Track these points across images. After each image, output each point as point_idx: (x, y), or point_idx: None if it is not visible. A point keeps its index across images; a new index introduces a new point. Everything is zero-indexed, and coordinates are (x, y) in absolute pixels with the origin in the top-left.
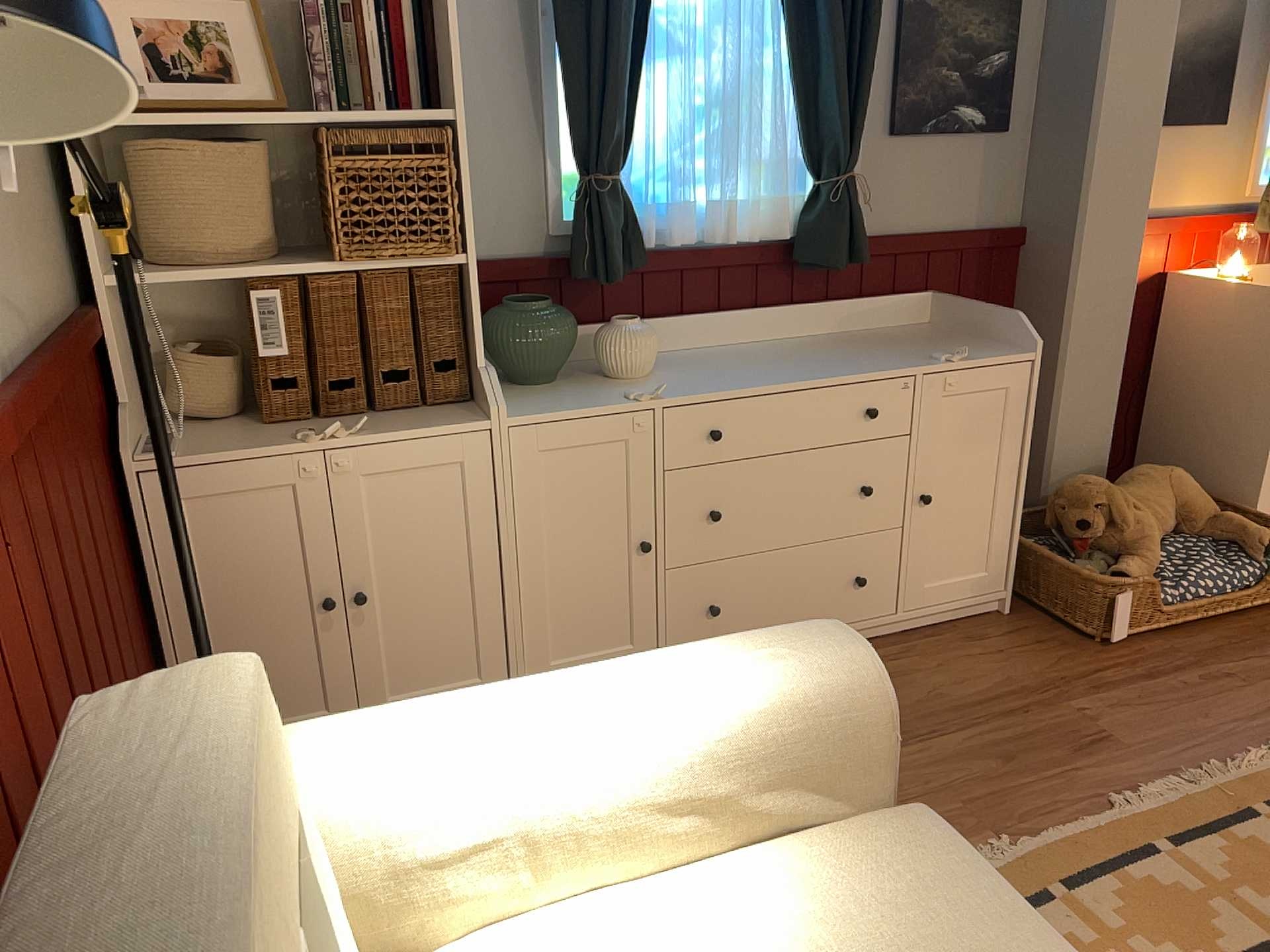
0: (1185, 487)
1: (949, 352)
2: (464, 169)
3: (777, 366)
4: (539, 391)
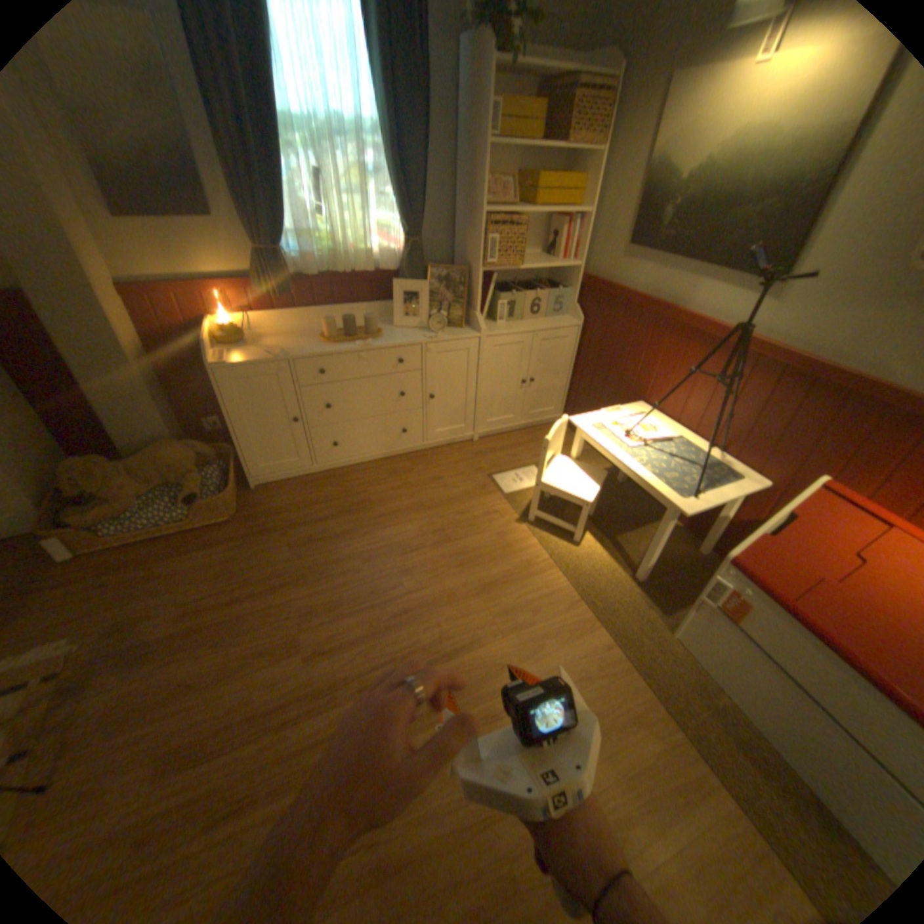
0: (167, 458)
1: None
2: None
3: None
4: None
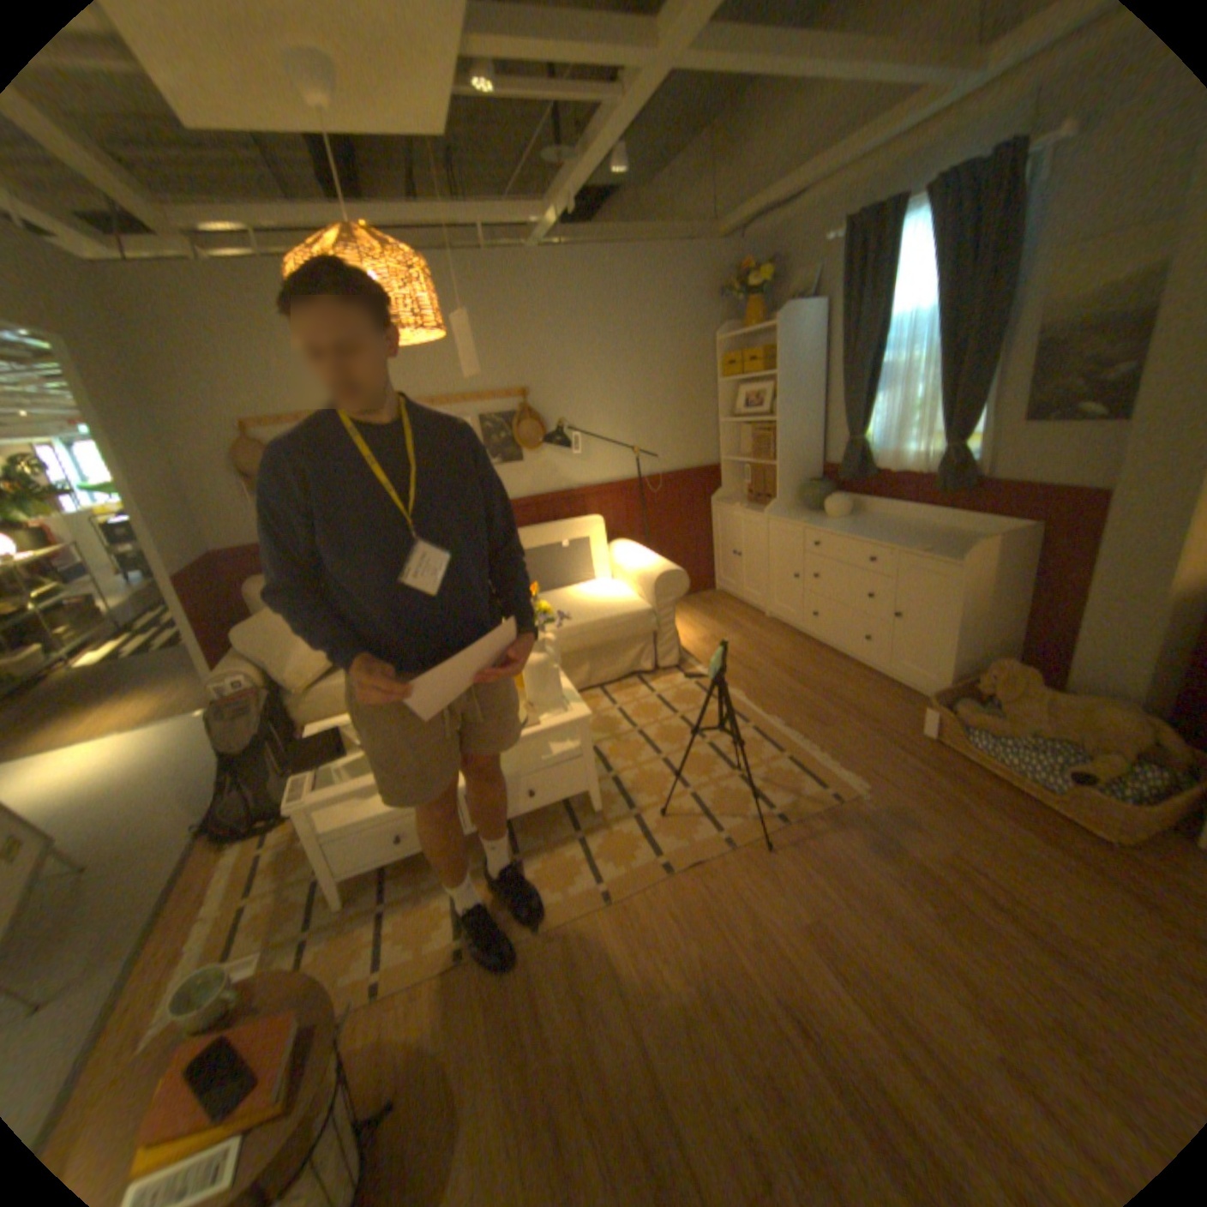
0: (1108, 721)
1: (936, 548)
2: (782, 436)
3: (875, 530)
4: (803, 513)
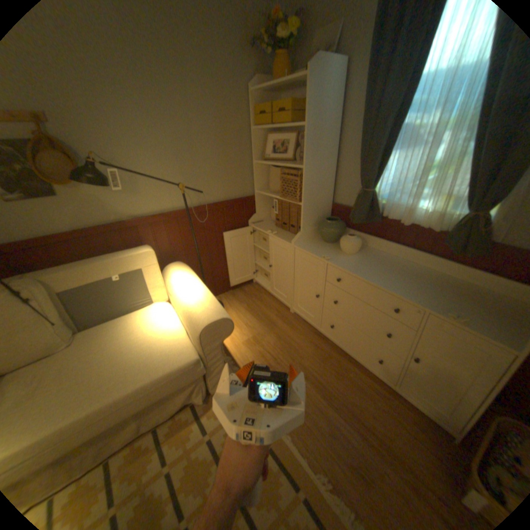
0: None
1: (470, 315)
2: (308, 180)
3: (391, 274)
4: (322, 243)
